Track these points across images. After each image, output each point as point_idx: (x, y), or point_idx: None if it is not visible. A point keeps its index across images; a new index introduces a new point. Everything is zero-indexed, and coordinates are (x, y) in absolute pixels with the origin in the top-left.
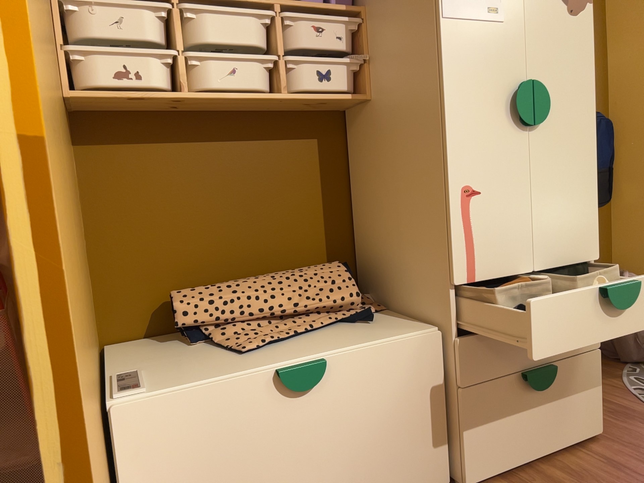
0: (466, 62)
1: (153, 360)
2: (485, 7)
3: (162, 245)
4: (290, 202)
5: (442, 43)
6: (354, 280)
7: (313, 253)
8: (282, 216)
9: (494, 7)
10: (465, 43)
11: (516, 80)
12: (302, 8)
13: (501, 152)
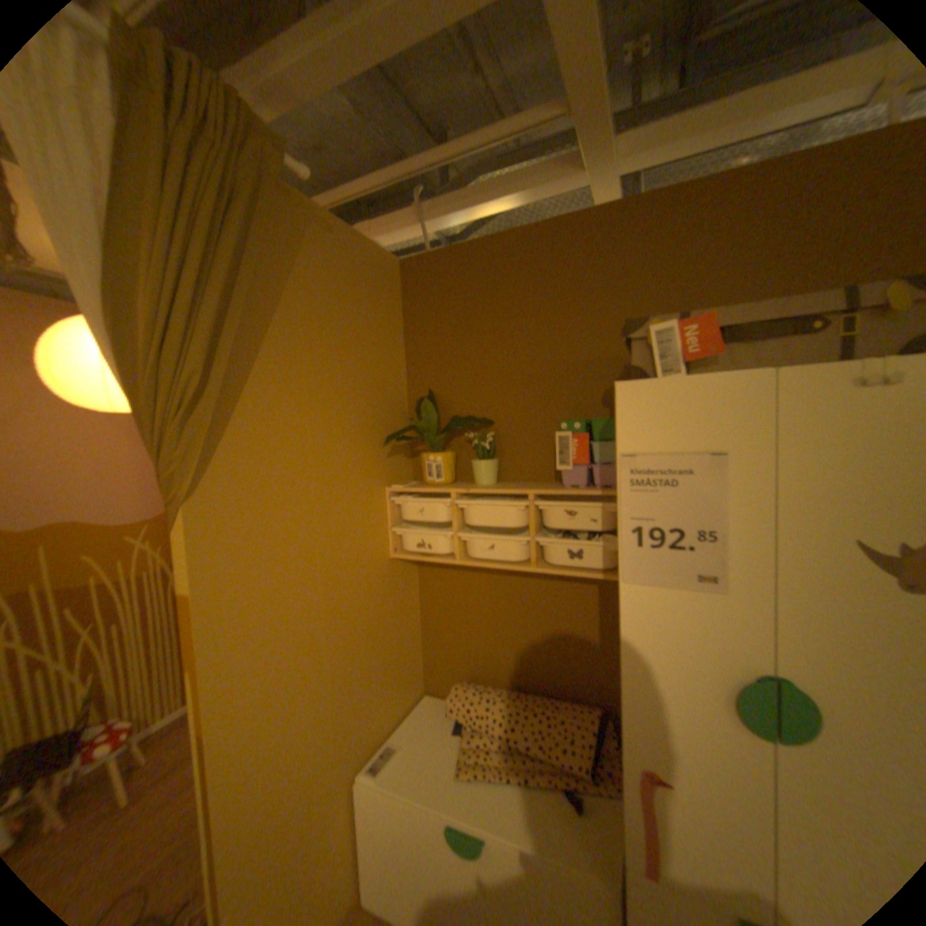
0: (659, 634)
1: (419, 740)
2: (695, 574)
3: (463, 642)
4: (566, 637)
5: (623, 607)
6: (594, 752)
7: (585, 689)
8: (556, 648)
9: (712, 576)
10: (658, 613)
11: (752, 671)
12: (552, 498)
13: (714, 753)
